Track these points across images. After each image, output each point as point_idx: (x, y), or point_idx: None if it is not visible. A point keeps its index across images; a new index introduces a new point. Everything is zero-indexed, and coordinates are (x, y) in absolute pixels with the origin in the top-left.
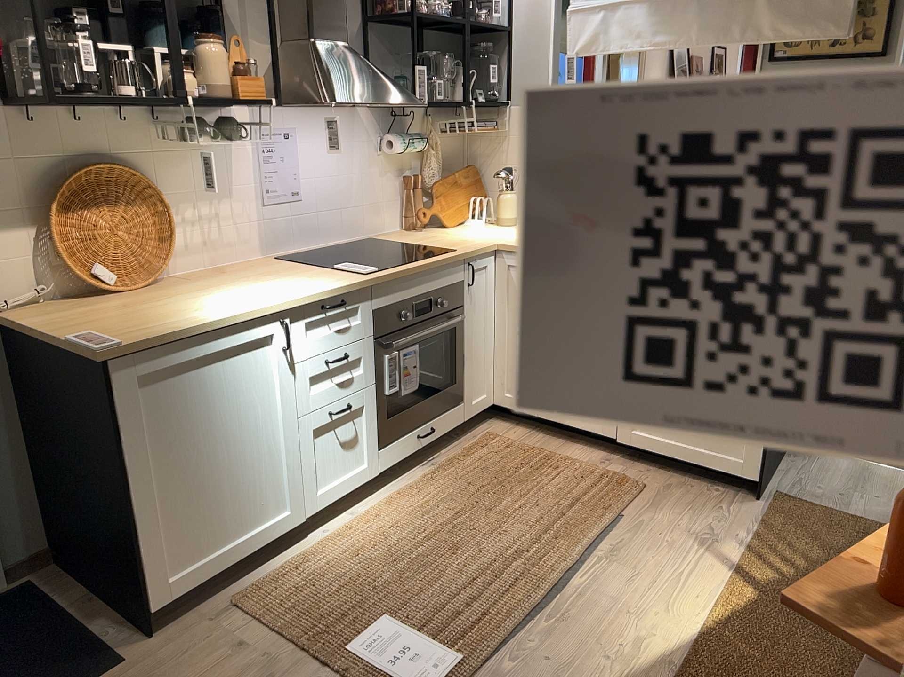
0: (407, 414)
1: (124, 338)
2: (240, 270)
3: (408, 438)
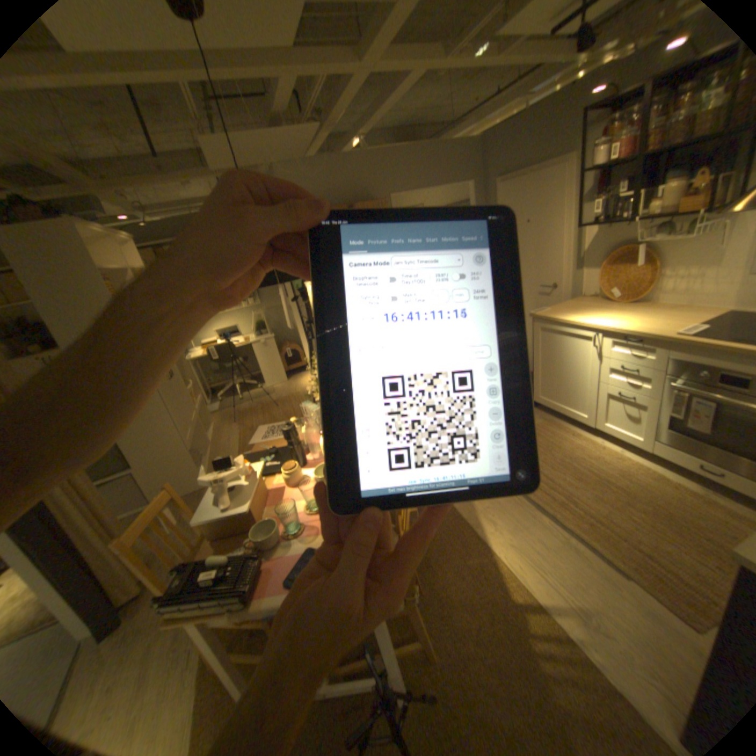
0: (692, 442)
1: (542, 313)
2: (683, 309)
3: (688, 456)
